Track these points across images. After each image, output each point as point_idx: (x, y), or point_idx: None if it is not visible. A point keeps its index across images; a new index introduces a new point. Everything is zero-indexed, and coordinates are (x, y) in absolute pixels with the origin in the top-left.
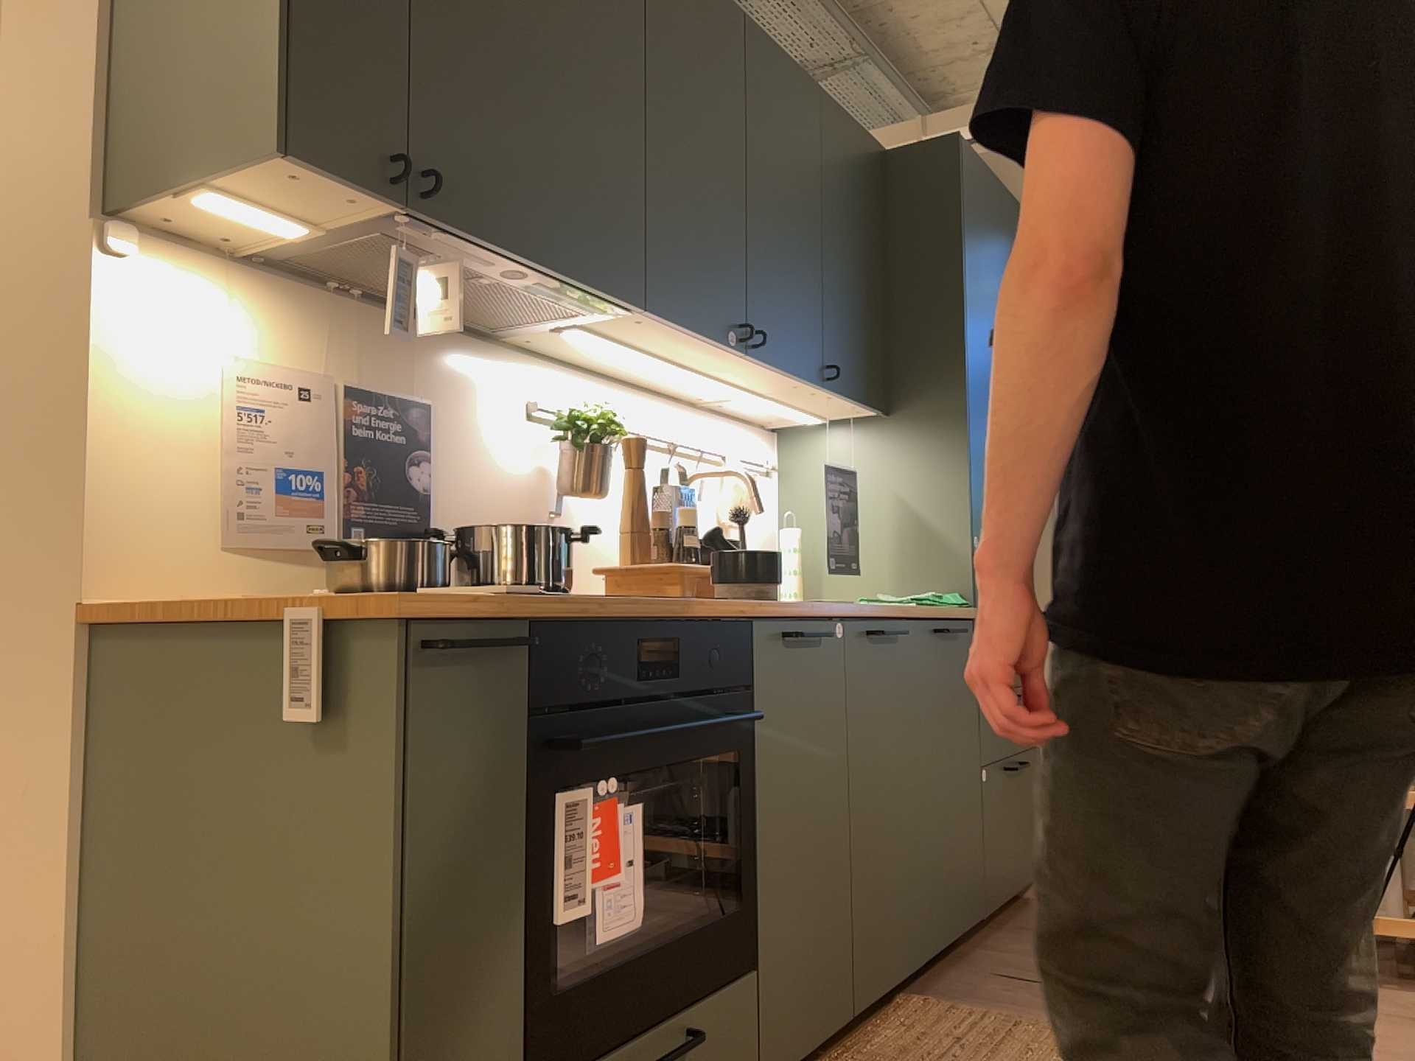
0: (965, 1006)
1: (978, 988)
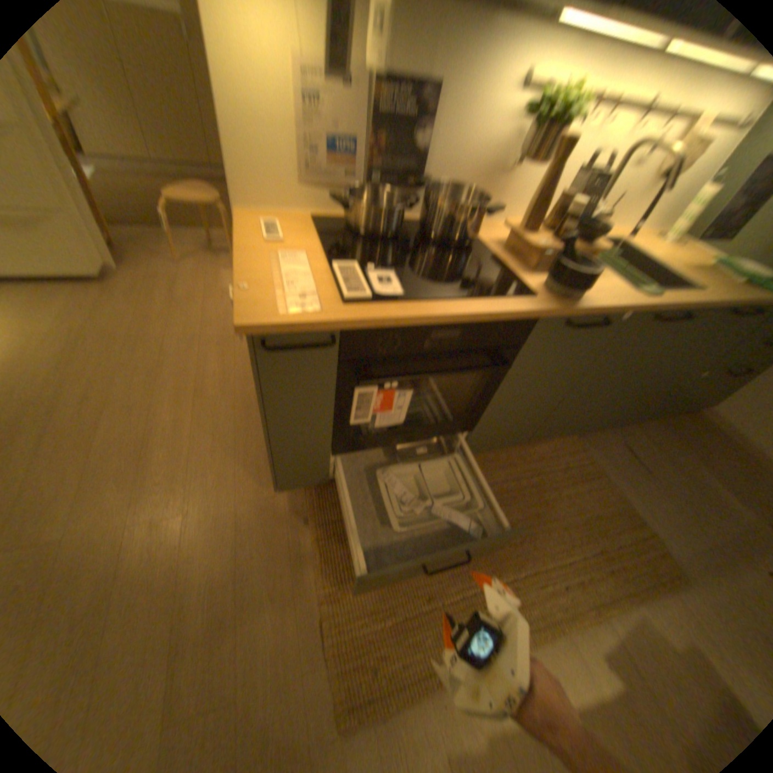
0: (590, 453)
1: (608, 446)
